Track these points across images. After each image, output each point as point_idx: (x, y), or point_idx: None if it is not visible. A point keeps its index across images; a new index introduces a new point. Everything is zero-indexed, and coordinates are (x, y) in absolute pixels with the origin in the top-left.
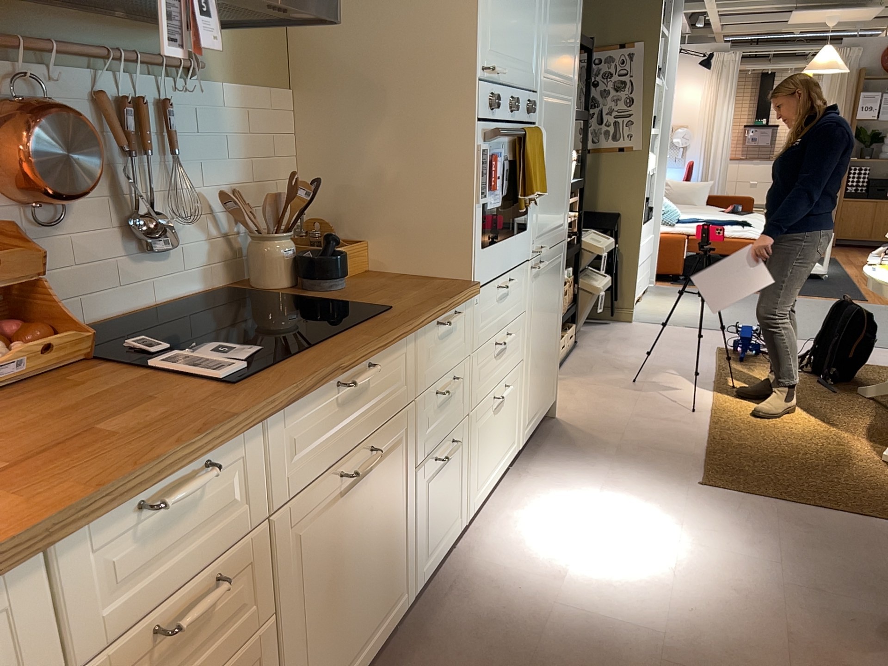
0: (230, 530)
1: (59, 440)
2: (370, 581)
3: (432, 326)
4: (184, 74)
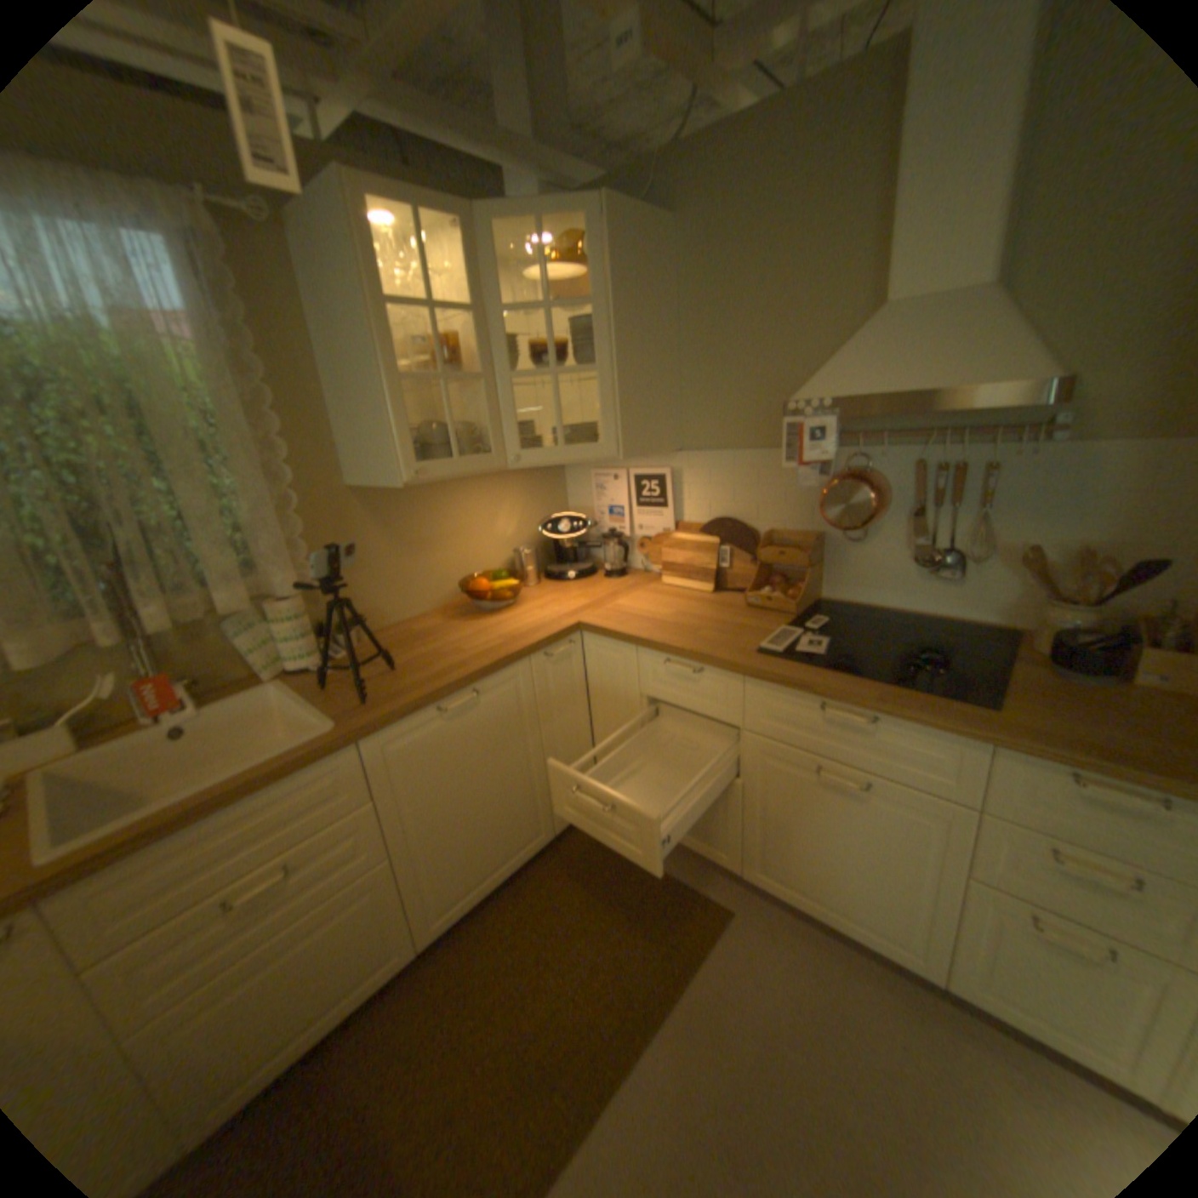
0: (717, 712)
1: (694, 626)
2: (858, 881)
3: (1057, 769)
4: (1042, 435)
